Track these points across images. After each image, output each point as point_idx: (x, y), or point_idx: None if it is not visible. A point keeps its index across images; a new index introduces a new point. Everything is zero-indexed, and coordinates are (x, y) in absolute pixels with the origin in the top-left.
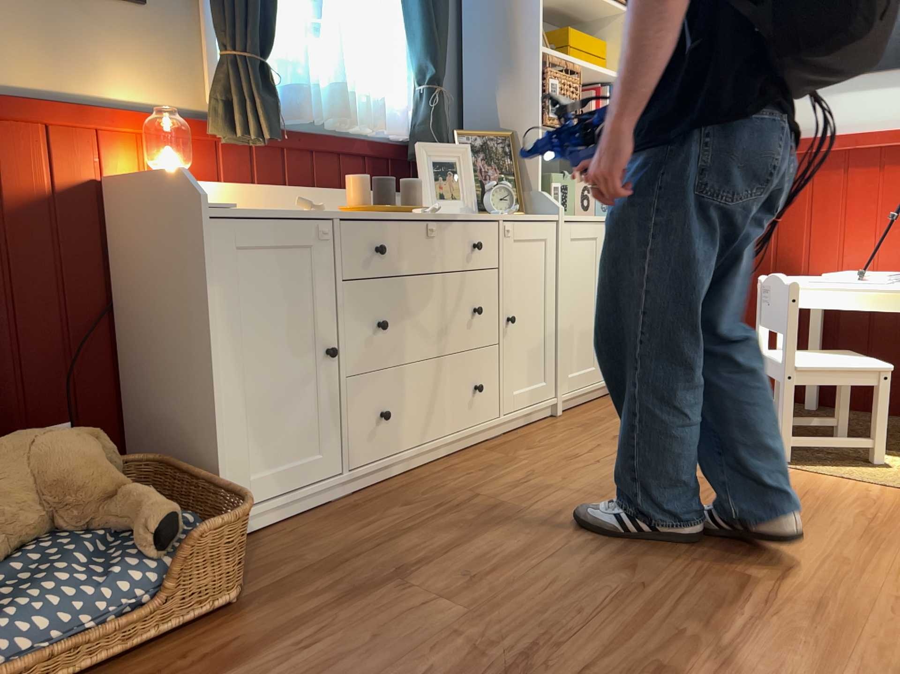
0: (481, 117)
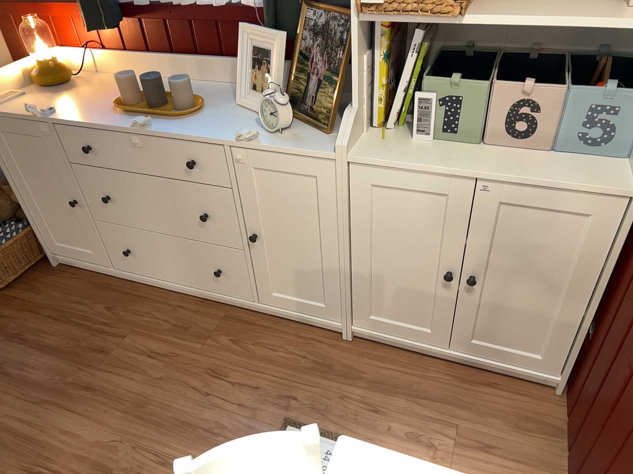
0: None
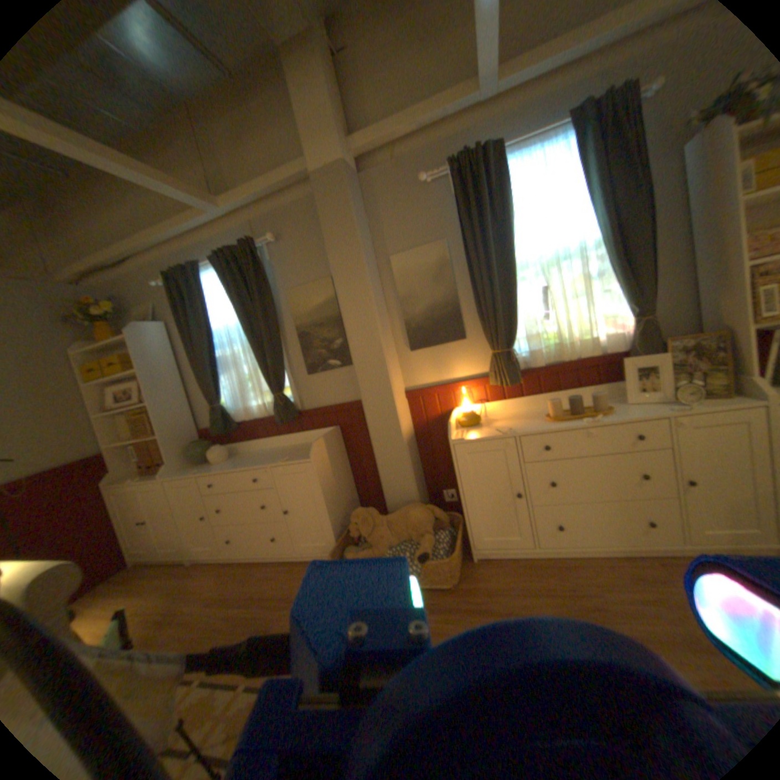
0: (710, 314)
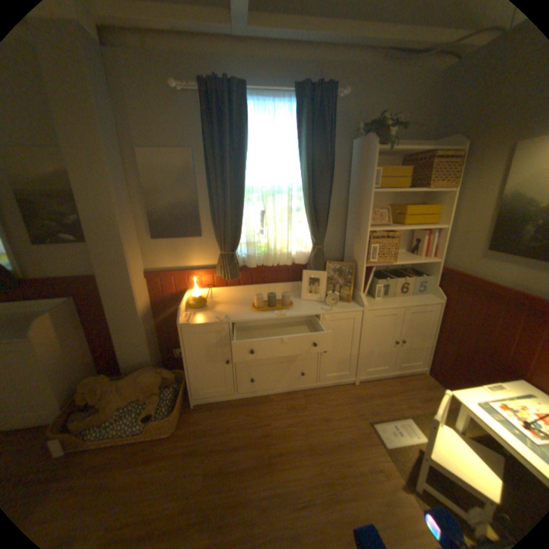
0: (349, 250)
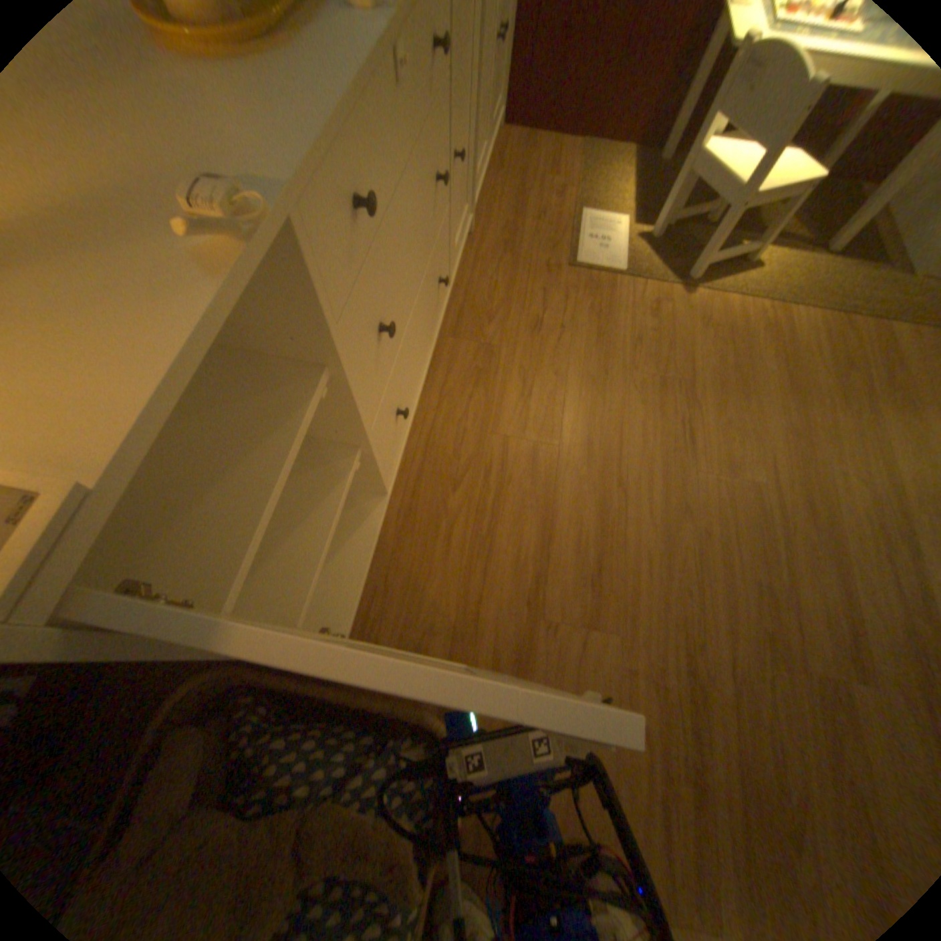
0: None
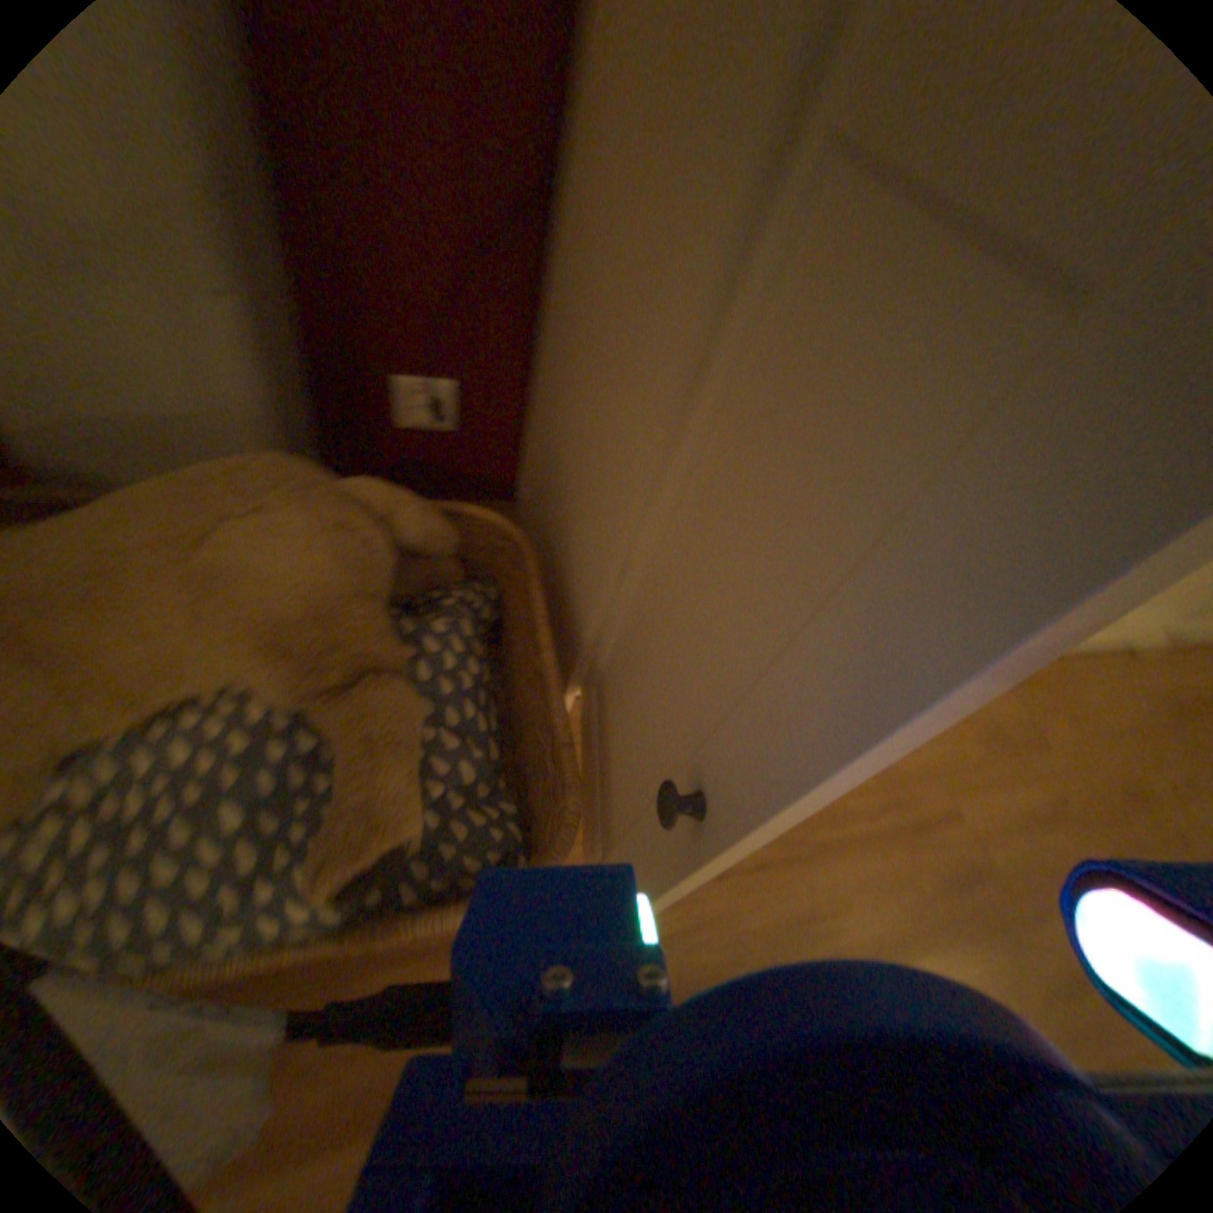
0: None
